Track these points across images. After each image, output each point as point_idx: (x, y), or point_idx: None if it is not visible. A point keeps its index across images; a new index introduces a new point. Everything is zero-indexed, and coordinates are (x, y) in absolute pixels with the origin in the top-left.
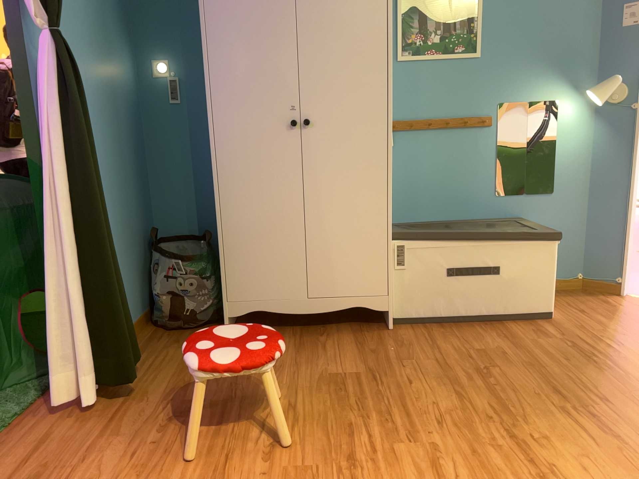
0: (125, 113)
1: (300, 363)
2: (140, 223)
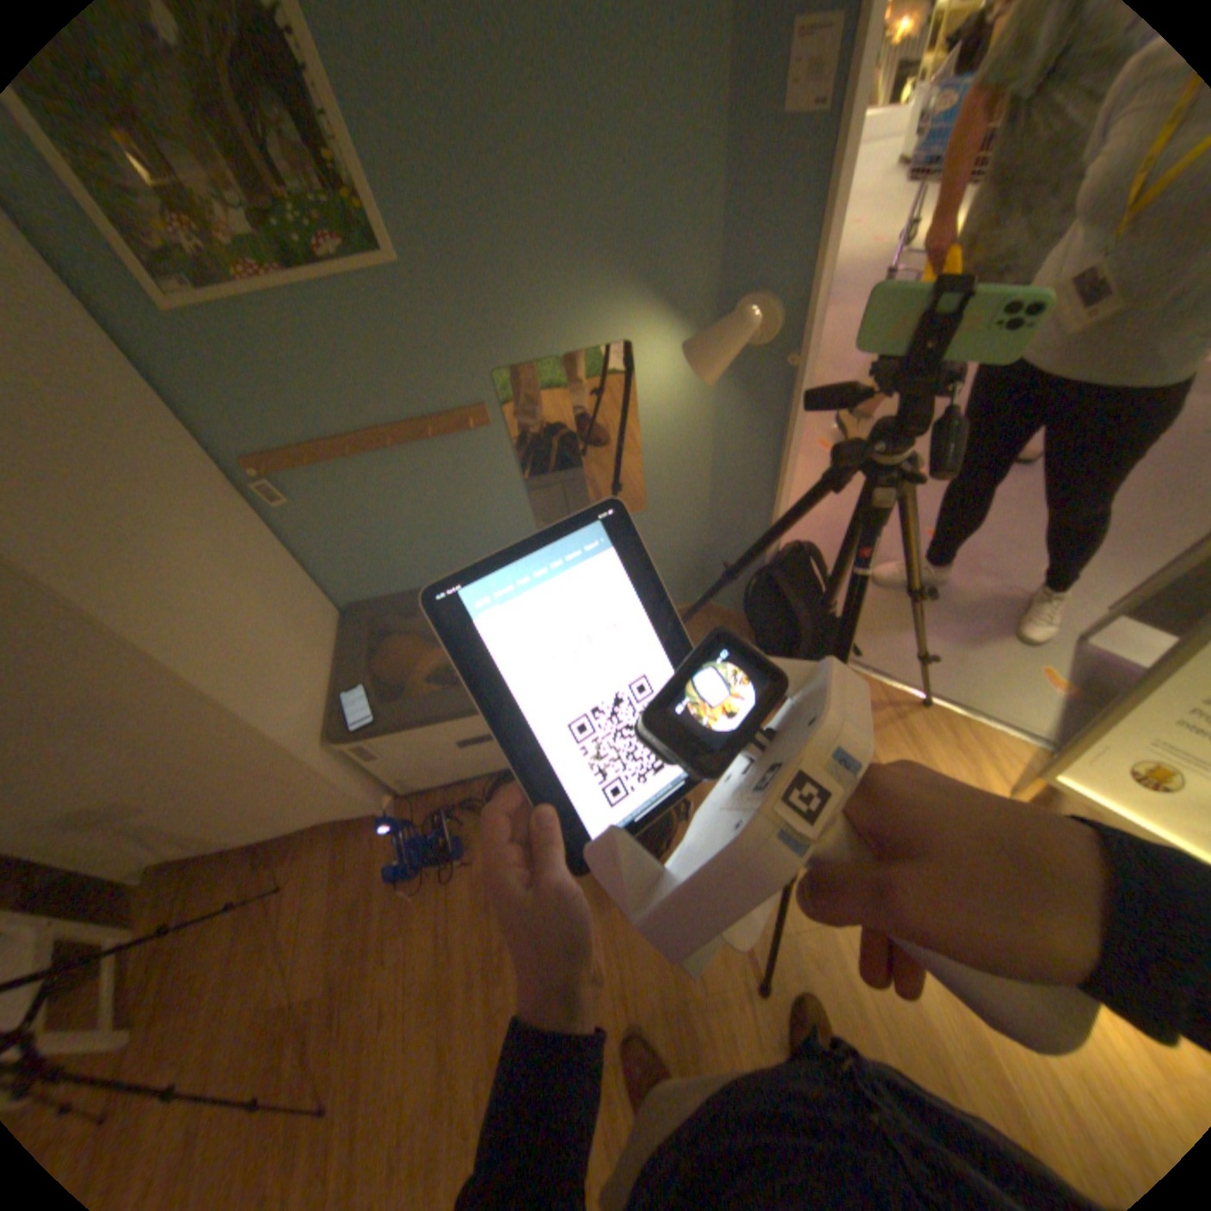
0: None
1: (238, 976)
2: None
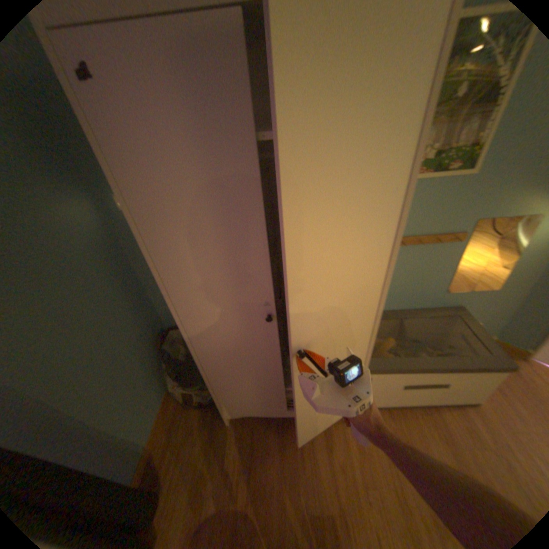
0: (93, 273)
1: (290, 490)
2: (144, 341)
